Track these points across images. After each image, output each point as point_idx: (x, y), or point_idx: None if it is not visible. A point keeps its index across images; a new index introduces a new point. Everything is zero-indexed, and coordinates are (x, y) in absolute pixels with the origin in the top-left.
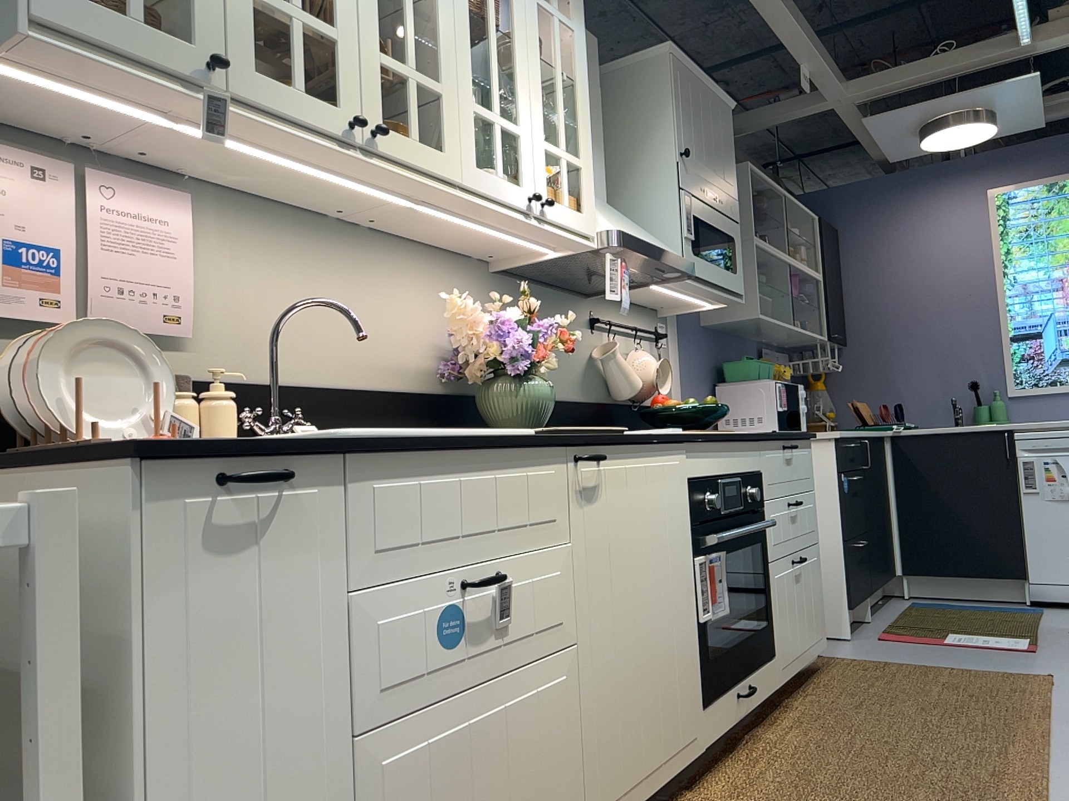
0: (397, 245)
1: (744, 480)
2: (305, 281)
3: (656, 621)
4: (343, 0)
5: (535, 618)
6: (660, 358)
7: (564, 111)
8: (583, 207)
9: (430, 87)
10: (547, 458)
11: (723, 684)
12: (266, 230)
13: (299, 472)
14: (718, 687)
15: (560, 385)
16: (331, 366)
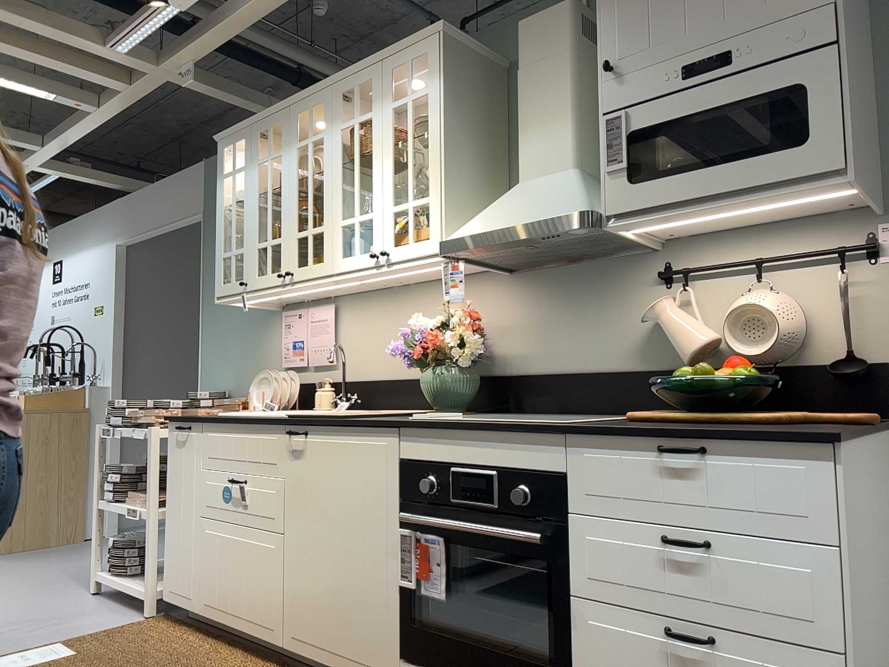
0: (430, 285)
1: (511, 476)
2: (380, 325)
3: (346, 554)
4: (283, 222)
5: (261, 508)
6: (837, 287)
7: (411, 169)
8: (431, 231)
9: (317, 231)
10: (273, 430)
11: (435, 662)
12: (365, 306)
13: (193, 427)
14: (425, 659)
15: (595, 357)
16: (391, 368)
